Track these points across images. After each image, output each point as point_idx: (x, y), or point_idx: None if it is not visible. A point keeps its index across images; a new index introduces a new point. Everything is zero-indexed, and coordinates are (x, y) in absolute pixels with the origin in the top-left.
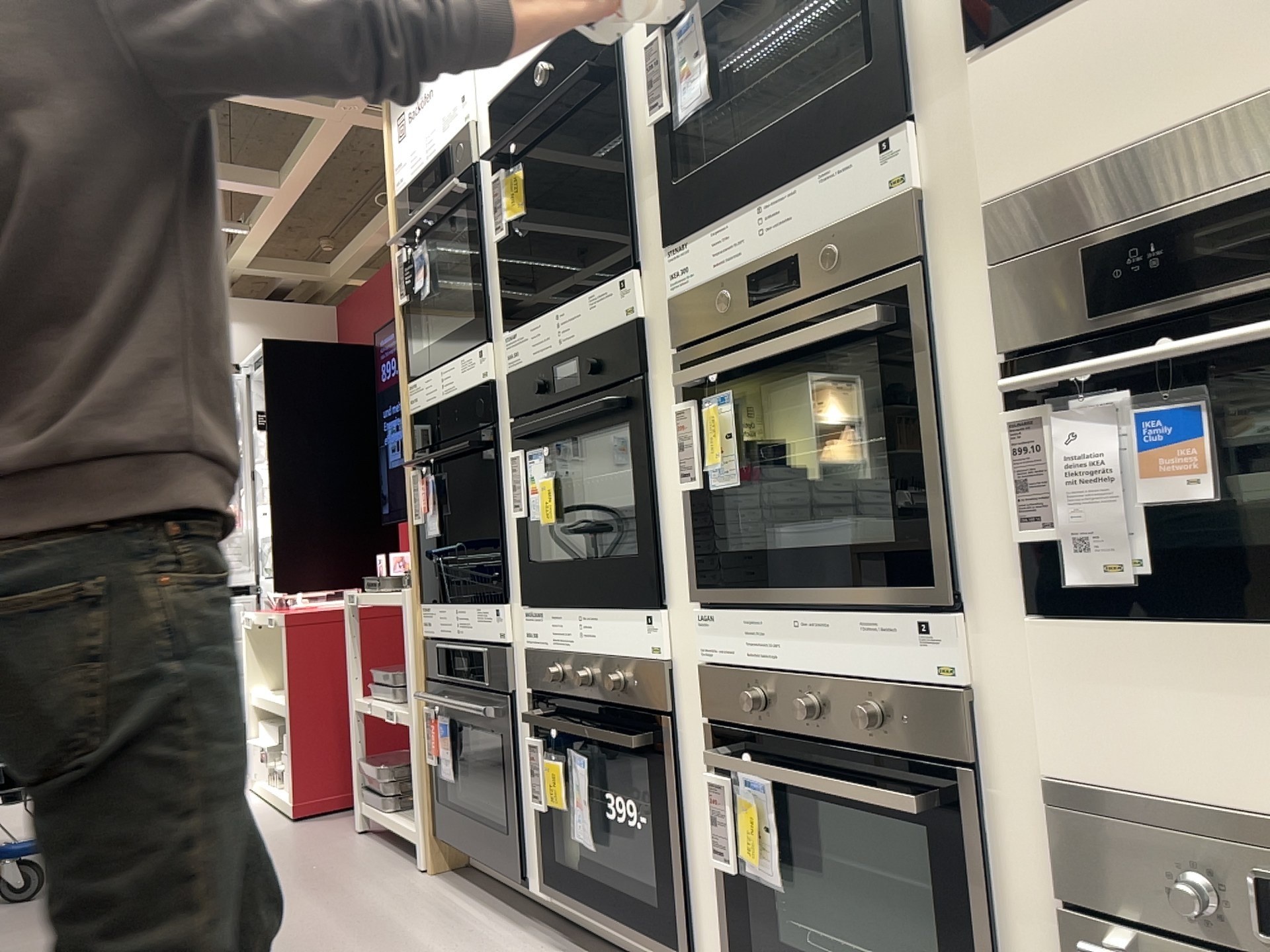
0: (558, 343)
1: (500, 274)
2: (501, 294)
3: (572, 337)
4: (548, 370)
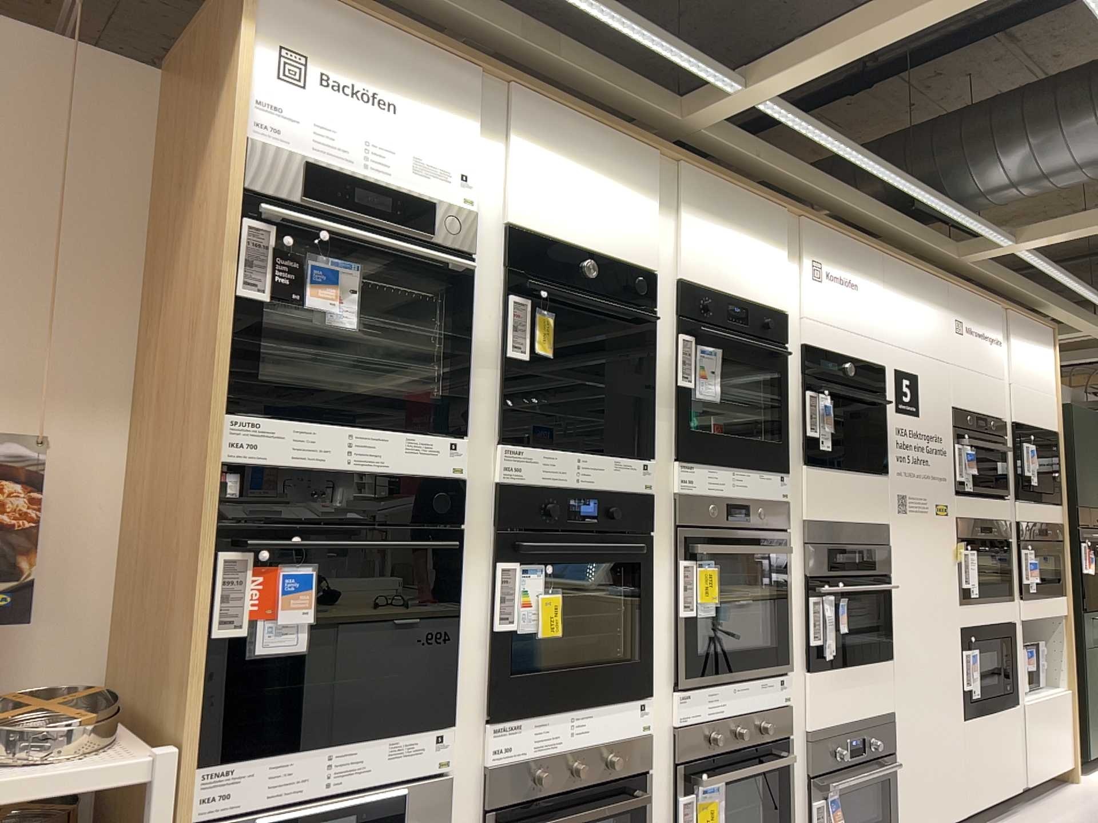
0: (577, 481)
1: (495, 384)
2: (494, 402)
3: (592, 482)
4: (563, 498)
